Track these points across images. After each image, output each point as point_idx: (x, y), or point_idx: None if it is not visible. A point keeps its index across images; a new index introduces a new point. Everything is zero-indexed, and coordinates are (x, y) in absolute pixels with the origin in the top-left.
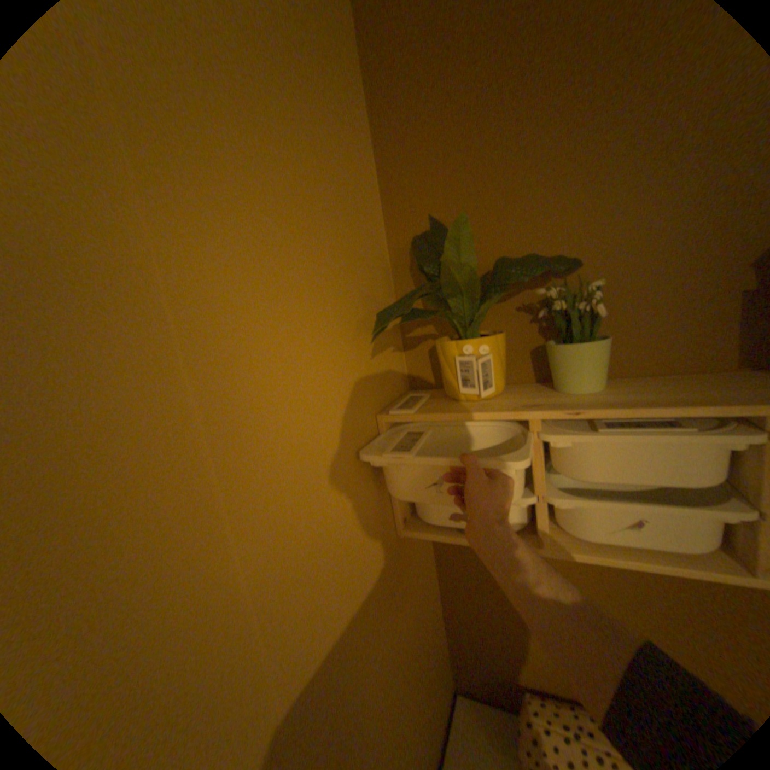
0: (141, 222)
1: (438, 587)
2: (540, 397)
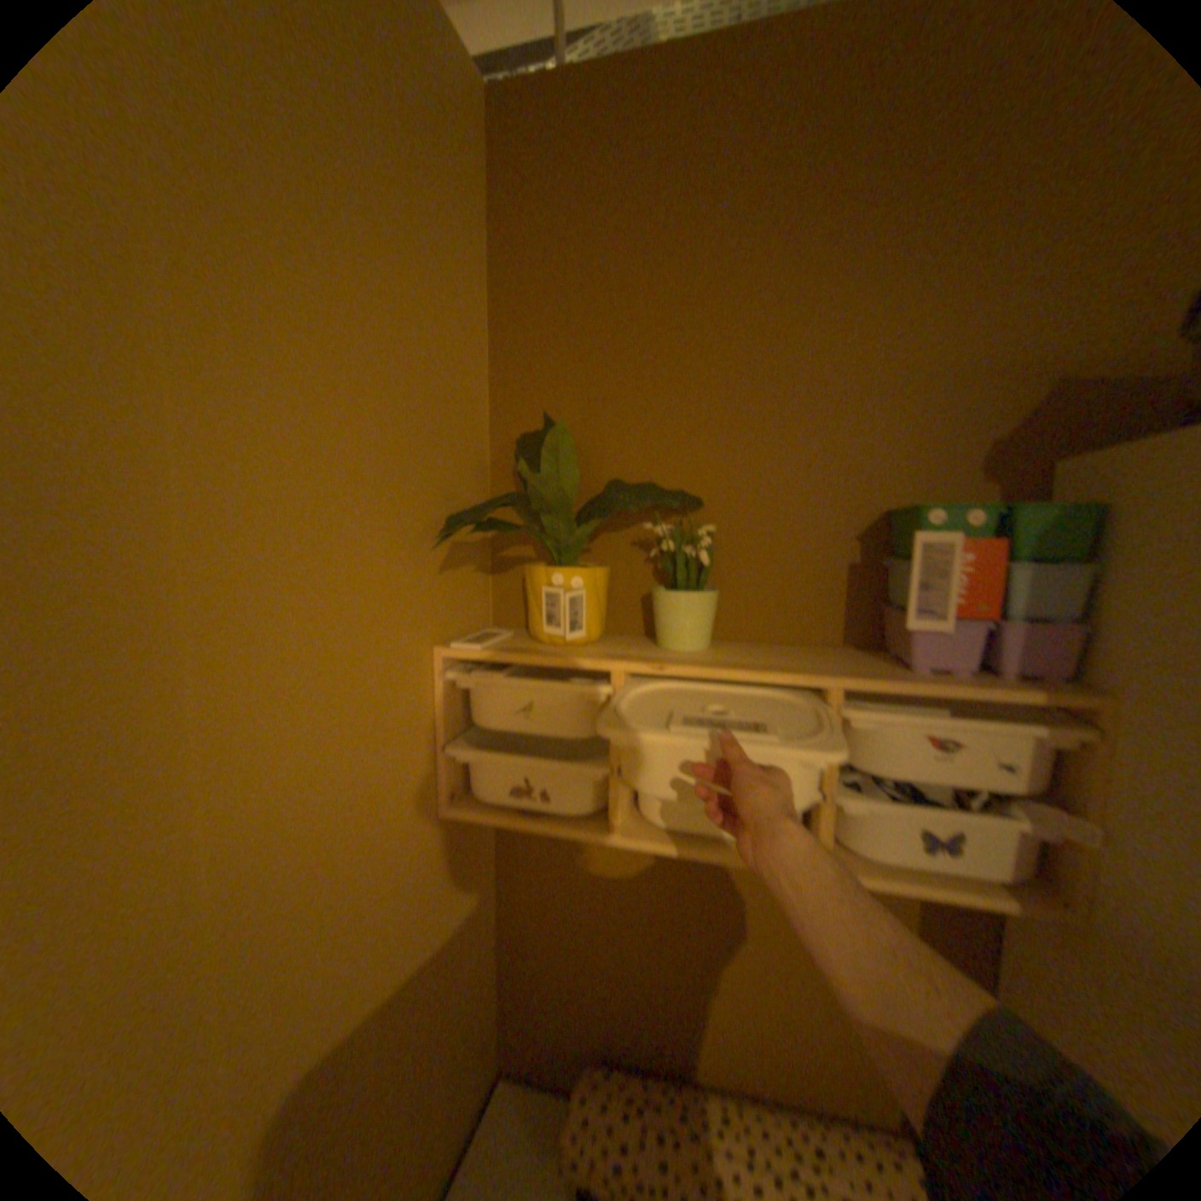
0: (163, 367)
1: (496, 910)
2: (640, 651)
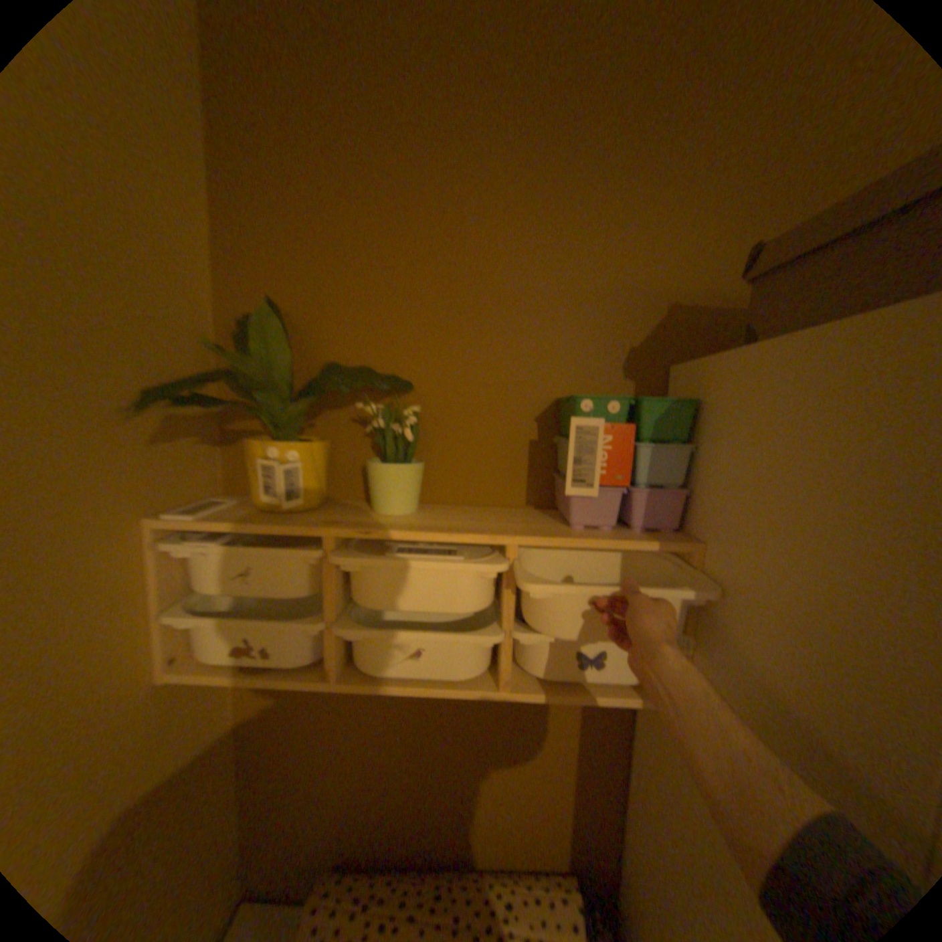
0: None
1: (236, 754)
2: (359, 516)
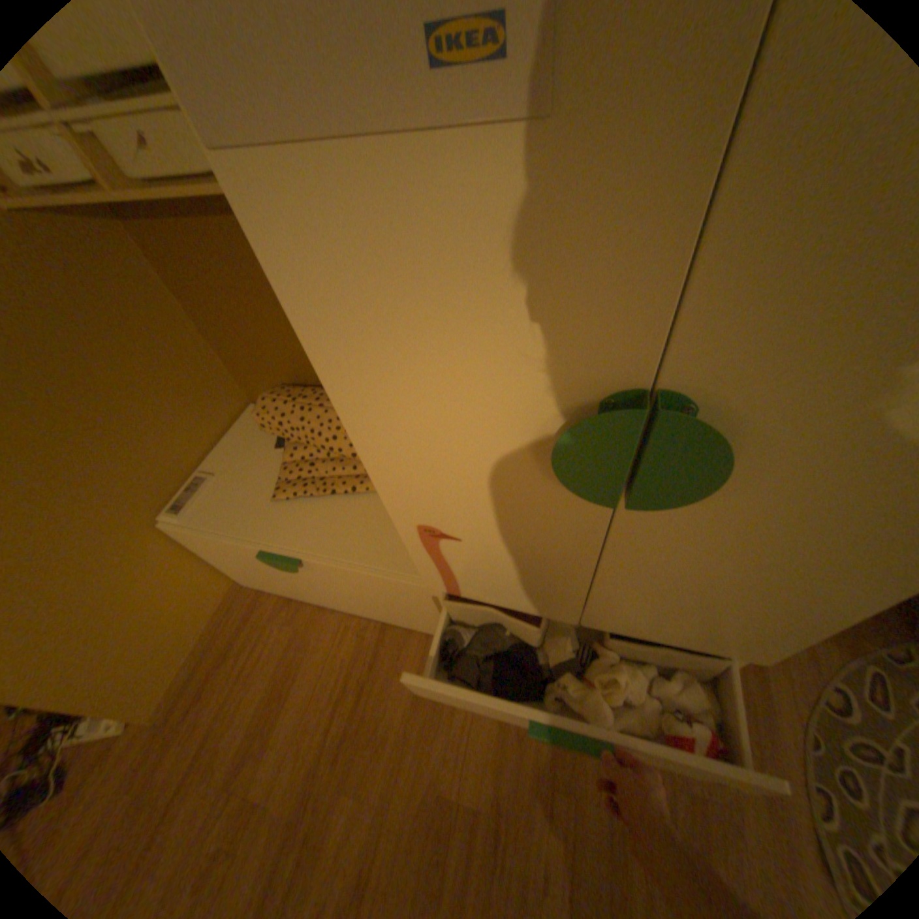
0: None
1: (179, 305)
2: None
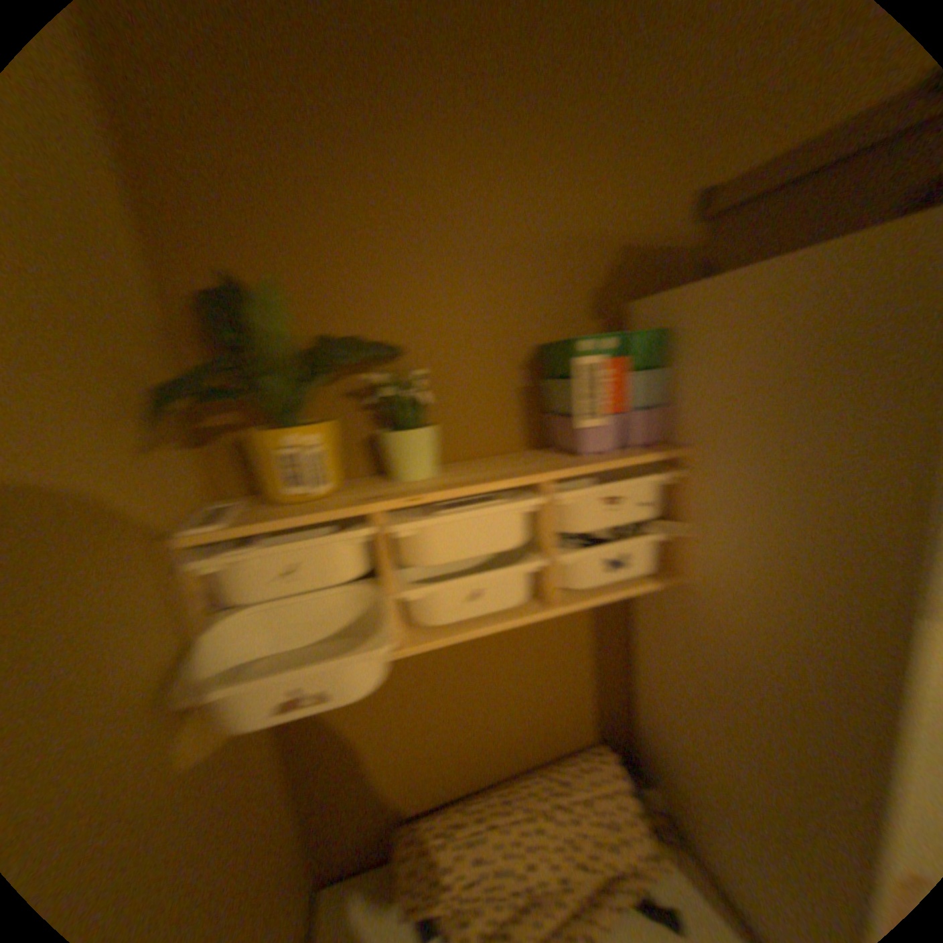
0: None
1: (281, 760)
2: (382, 489)
